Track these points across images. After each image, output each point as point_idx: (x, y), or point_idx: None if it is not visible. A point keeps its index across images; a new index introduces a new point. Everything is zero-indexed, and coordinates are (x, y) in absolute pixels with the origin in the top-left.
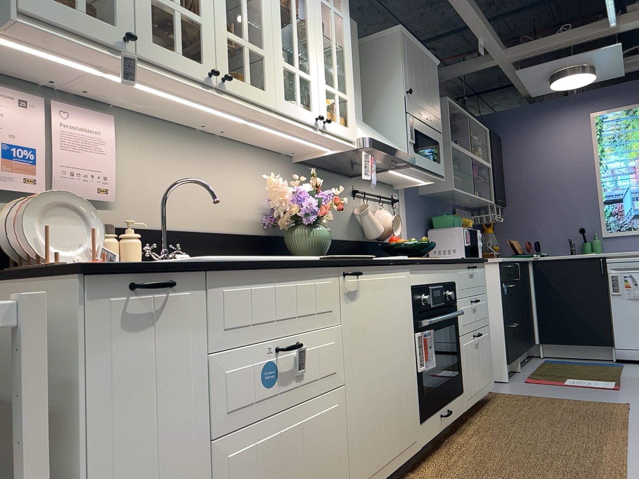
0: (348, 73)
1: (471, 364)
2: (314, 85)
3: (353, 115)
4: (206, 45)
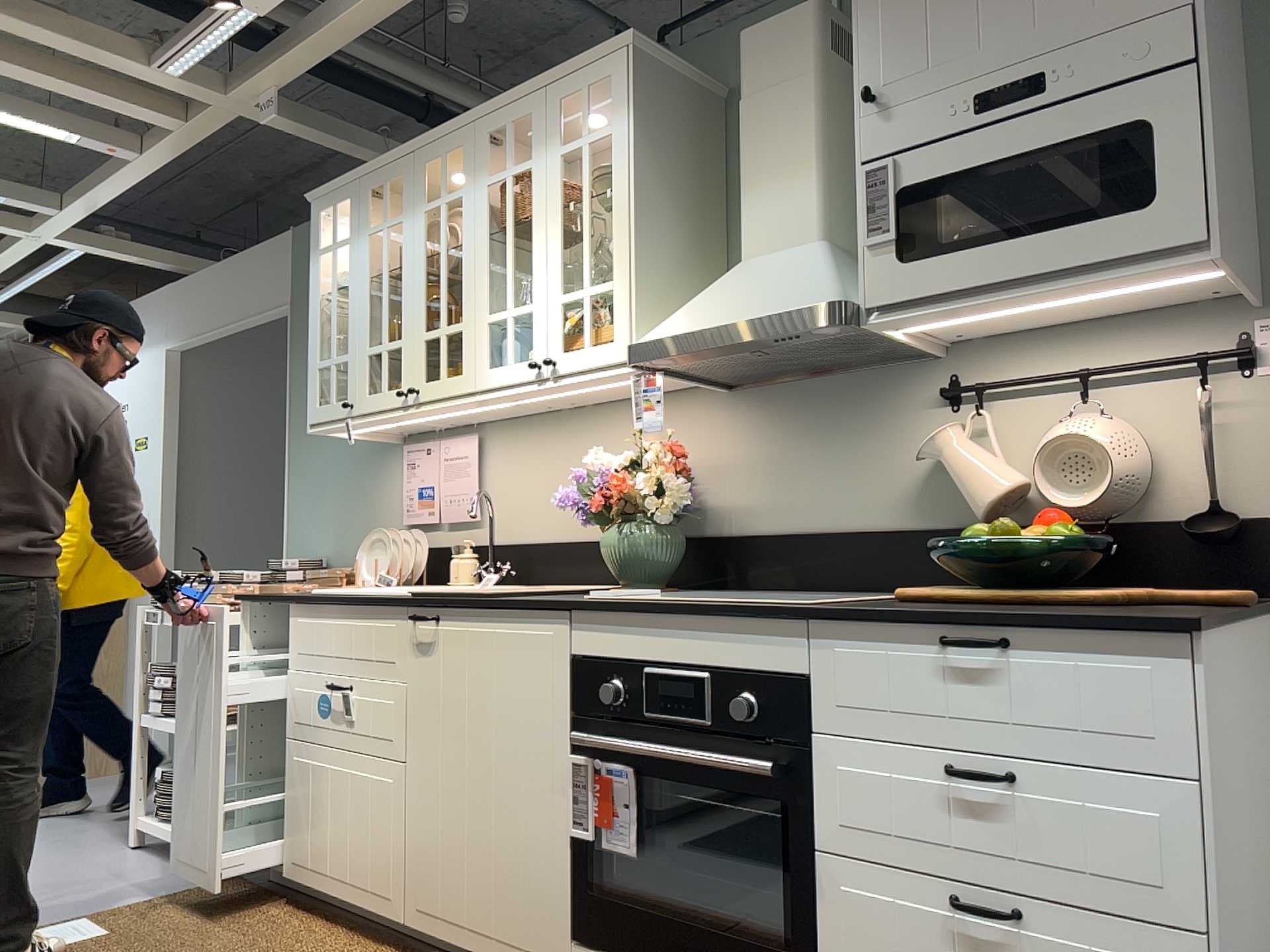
0: (614, 233)
1: None
2: (536, 313)
3: (623, 309)
4: (404, 364)
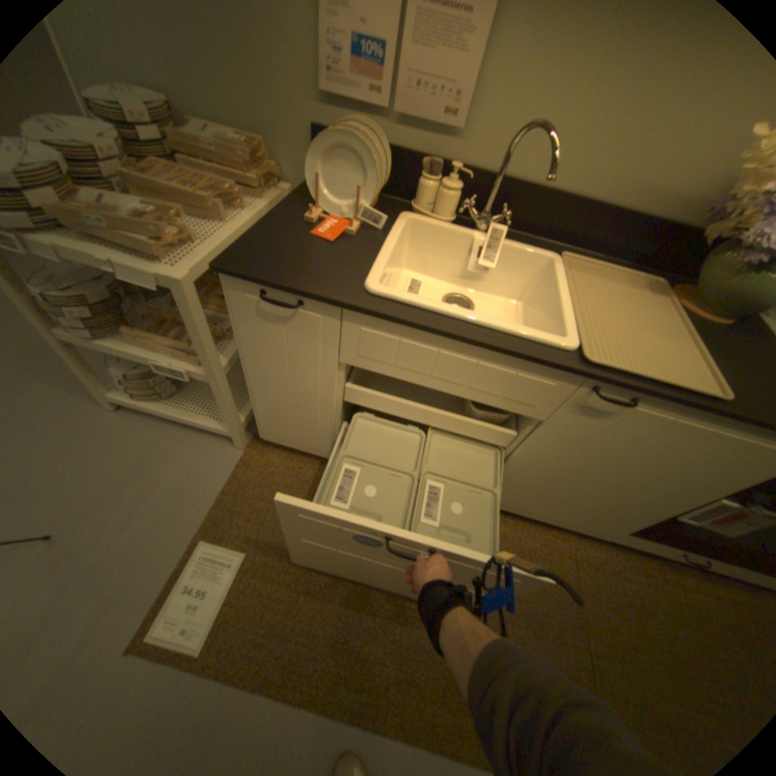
0: None
1: None
2: None
3: None
4: None
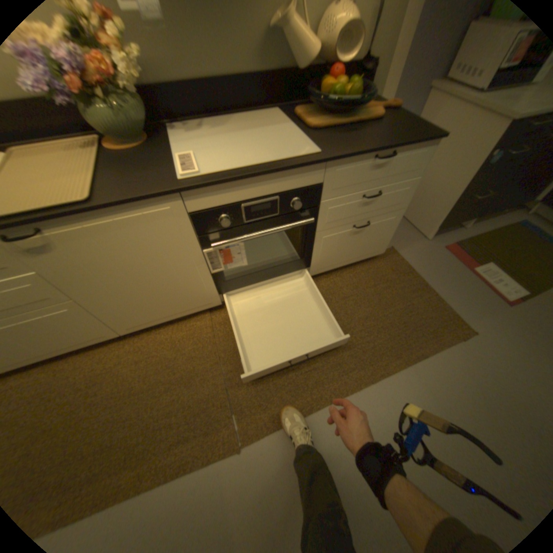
0: None
1: (333, 248)
2: None
3: None
4: None
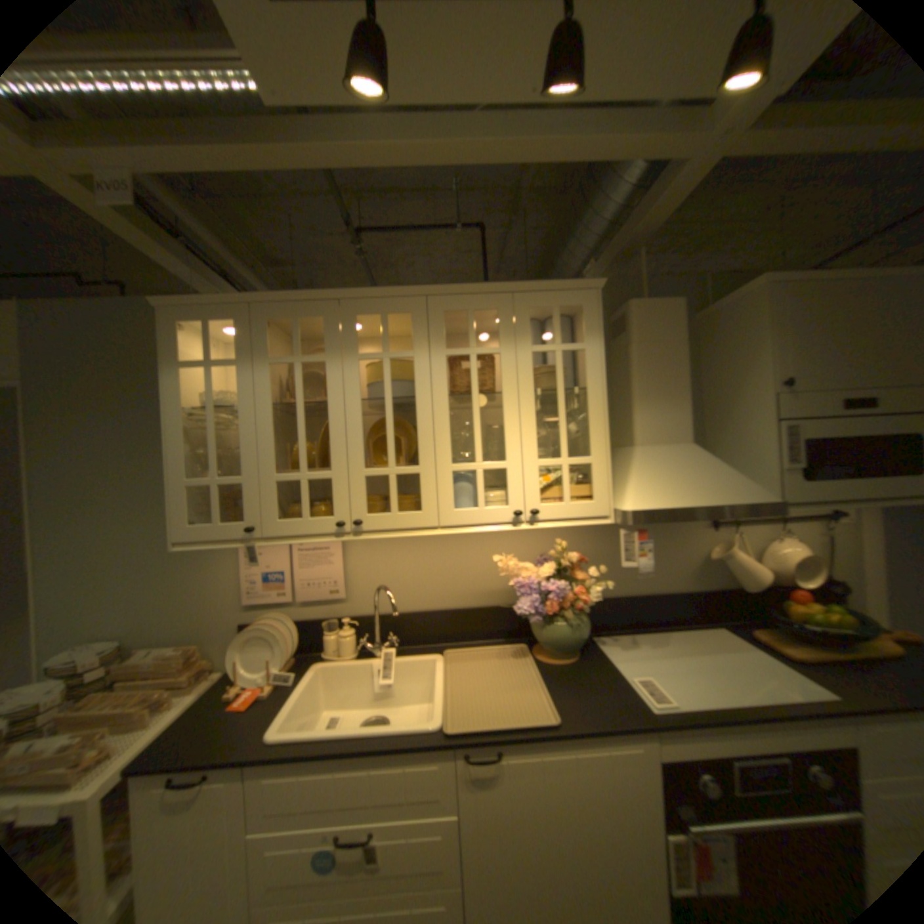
0: (593, 424)
1: None
2: (513, 471)
3: (604, 481)
4: (339, 496)
